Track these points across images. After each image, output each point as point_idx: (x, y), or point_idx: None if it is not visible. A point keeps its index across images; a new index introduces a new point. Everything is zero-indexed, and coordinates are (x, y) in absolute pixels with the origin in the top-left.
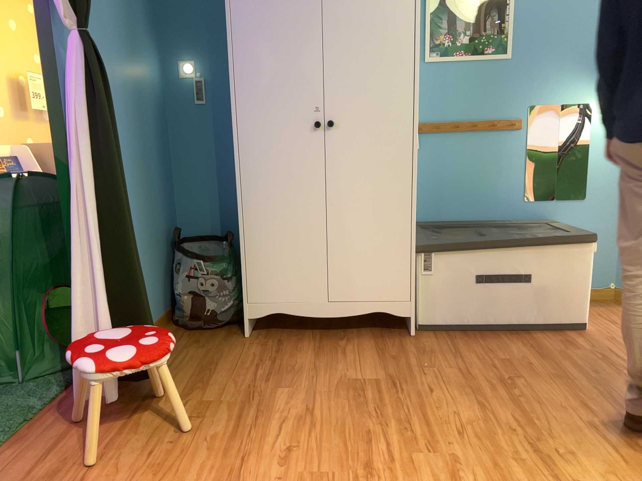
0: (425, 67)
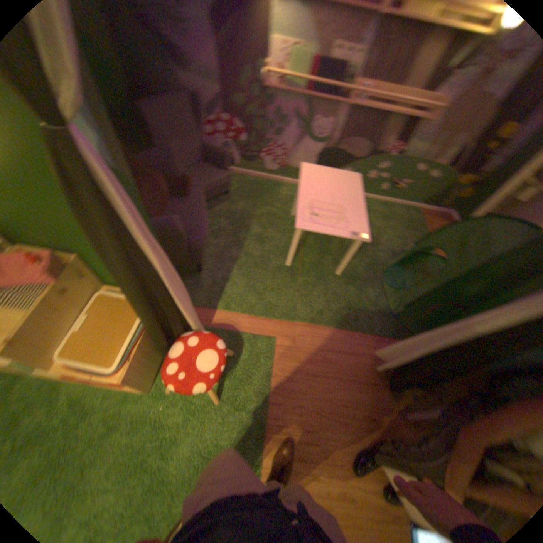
0: None
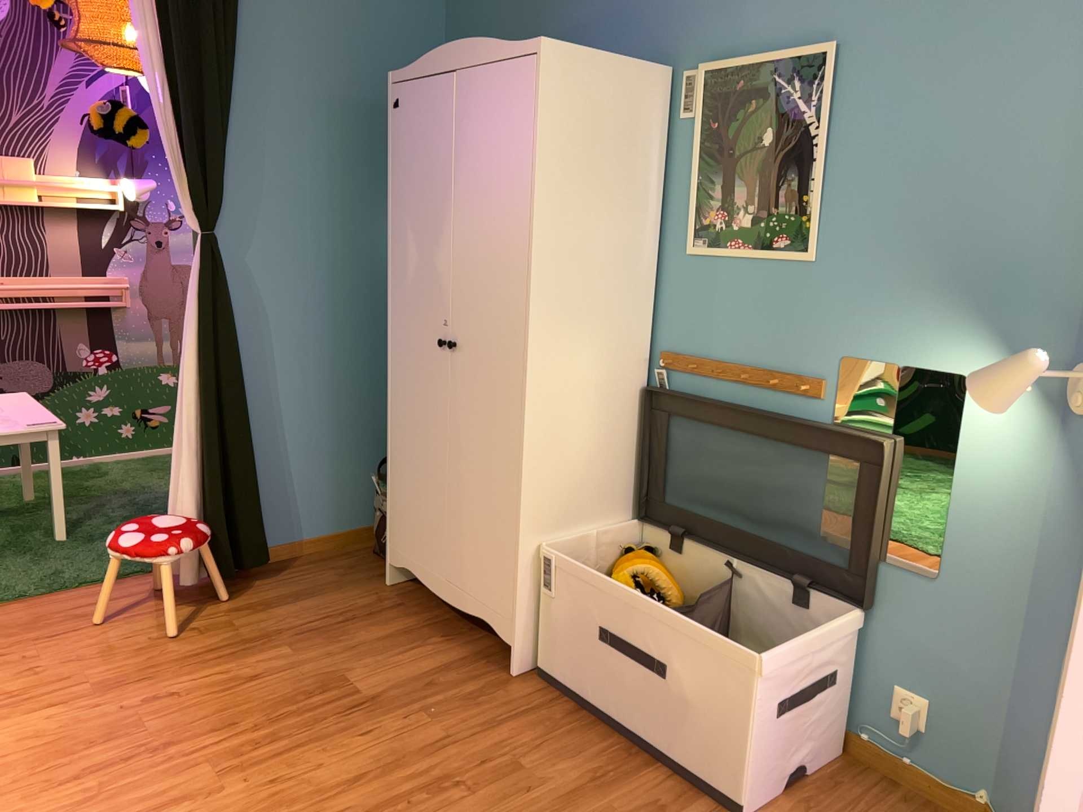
0: (688, 262)
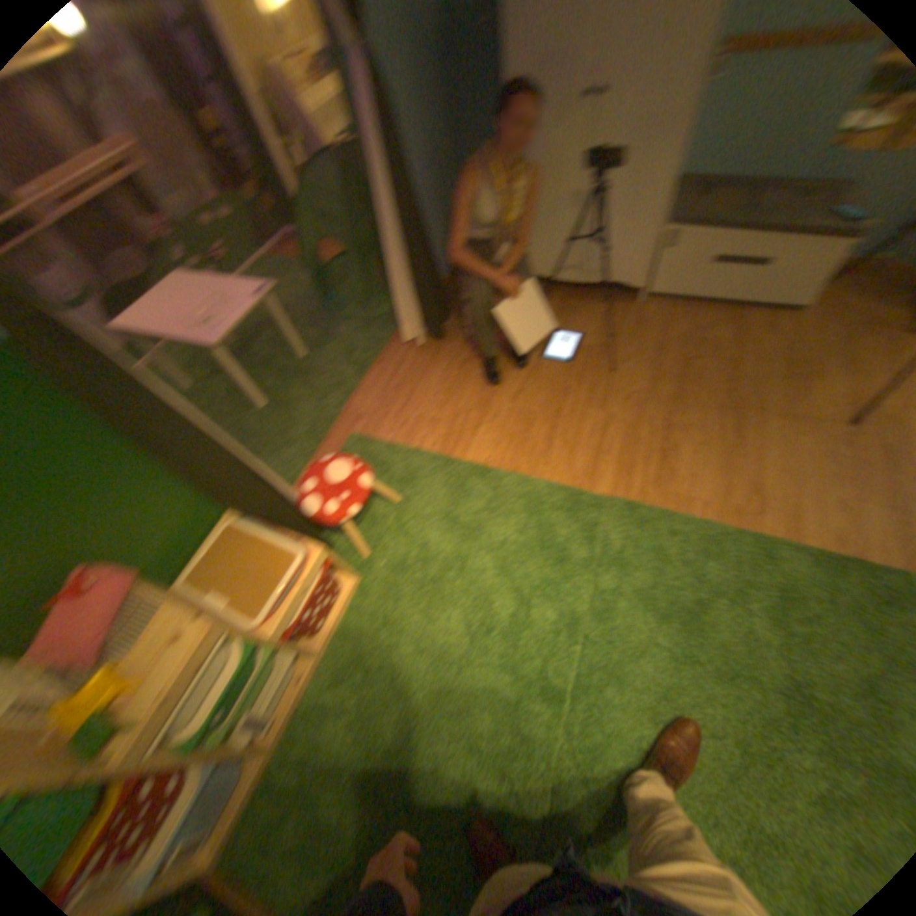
0: None
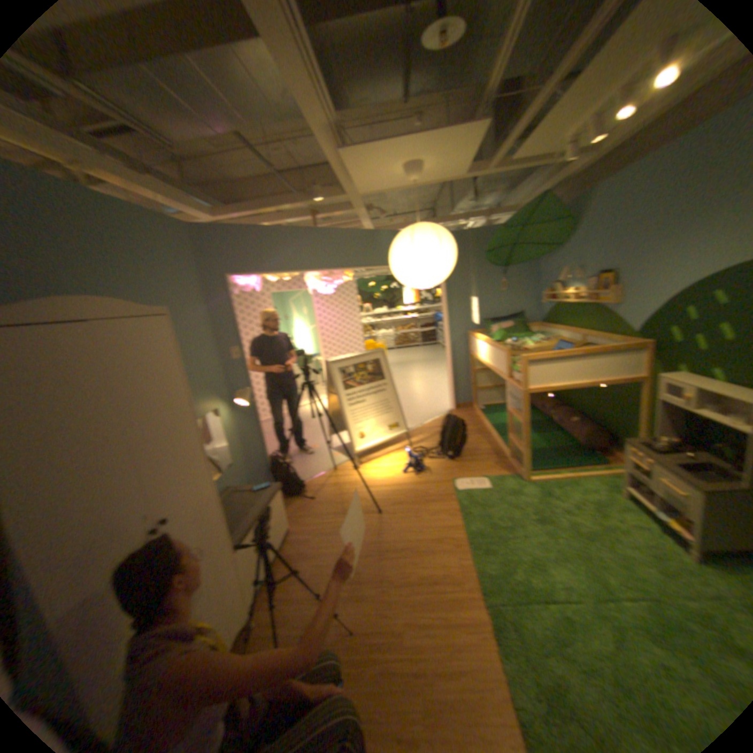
0: None
